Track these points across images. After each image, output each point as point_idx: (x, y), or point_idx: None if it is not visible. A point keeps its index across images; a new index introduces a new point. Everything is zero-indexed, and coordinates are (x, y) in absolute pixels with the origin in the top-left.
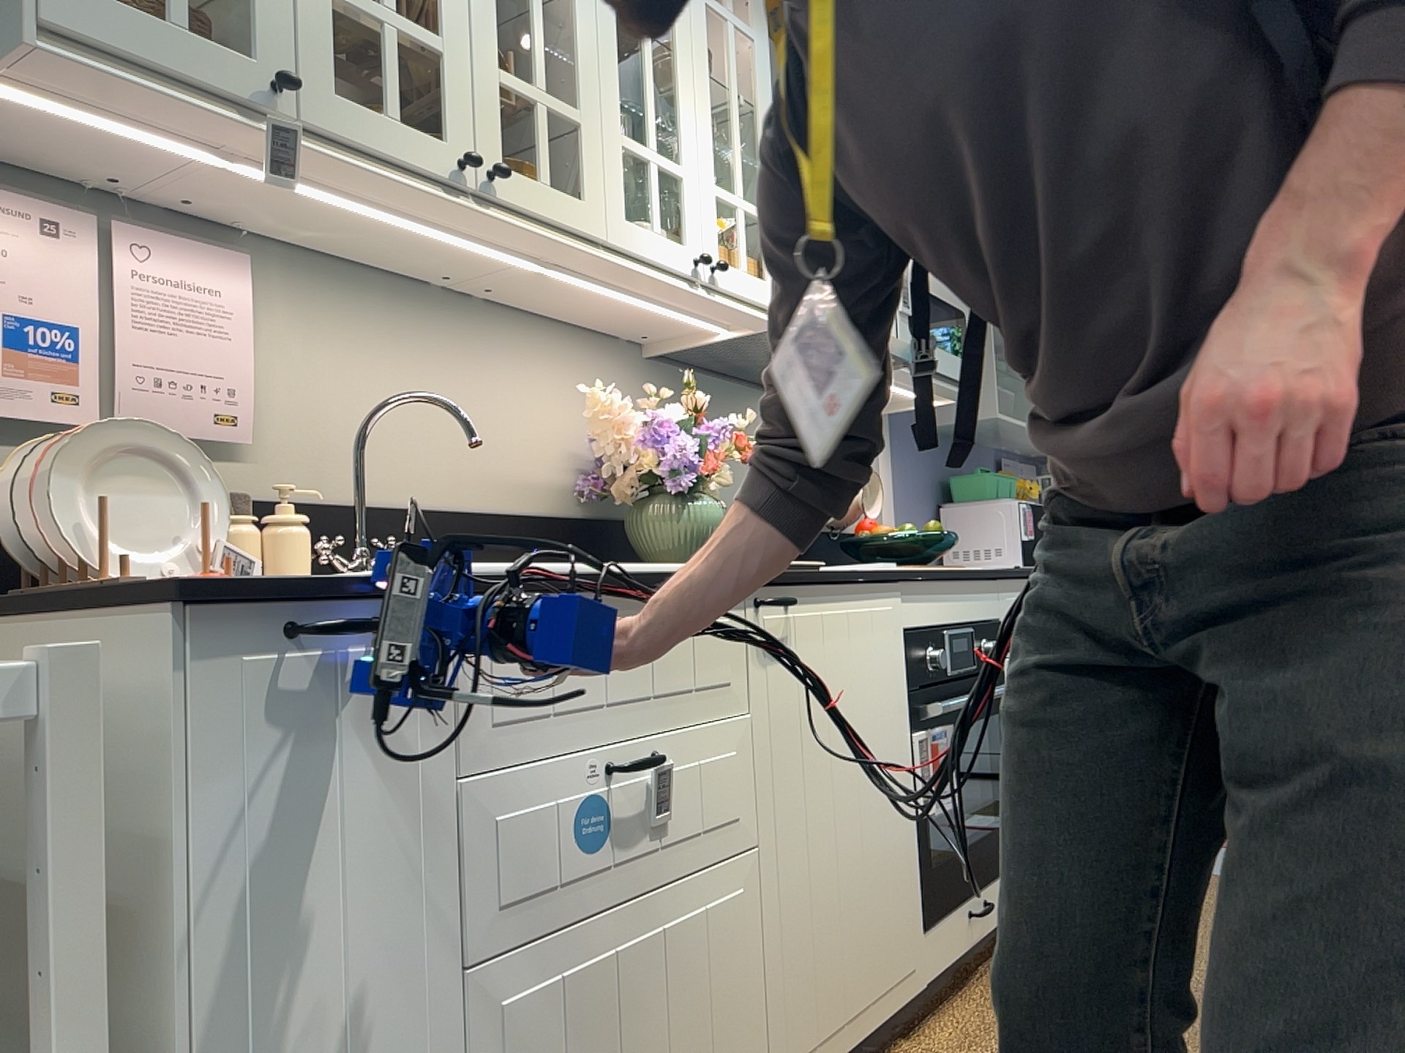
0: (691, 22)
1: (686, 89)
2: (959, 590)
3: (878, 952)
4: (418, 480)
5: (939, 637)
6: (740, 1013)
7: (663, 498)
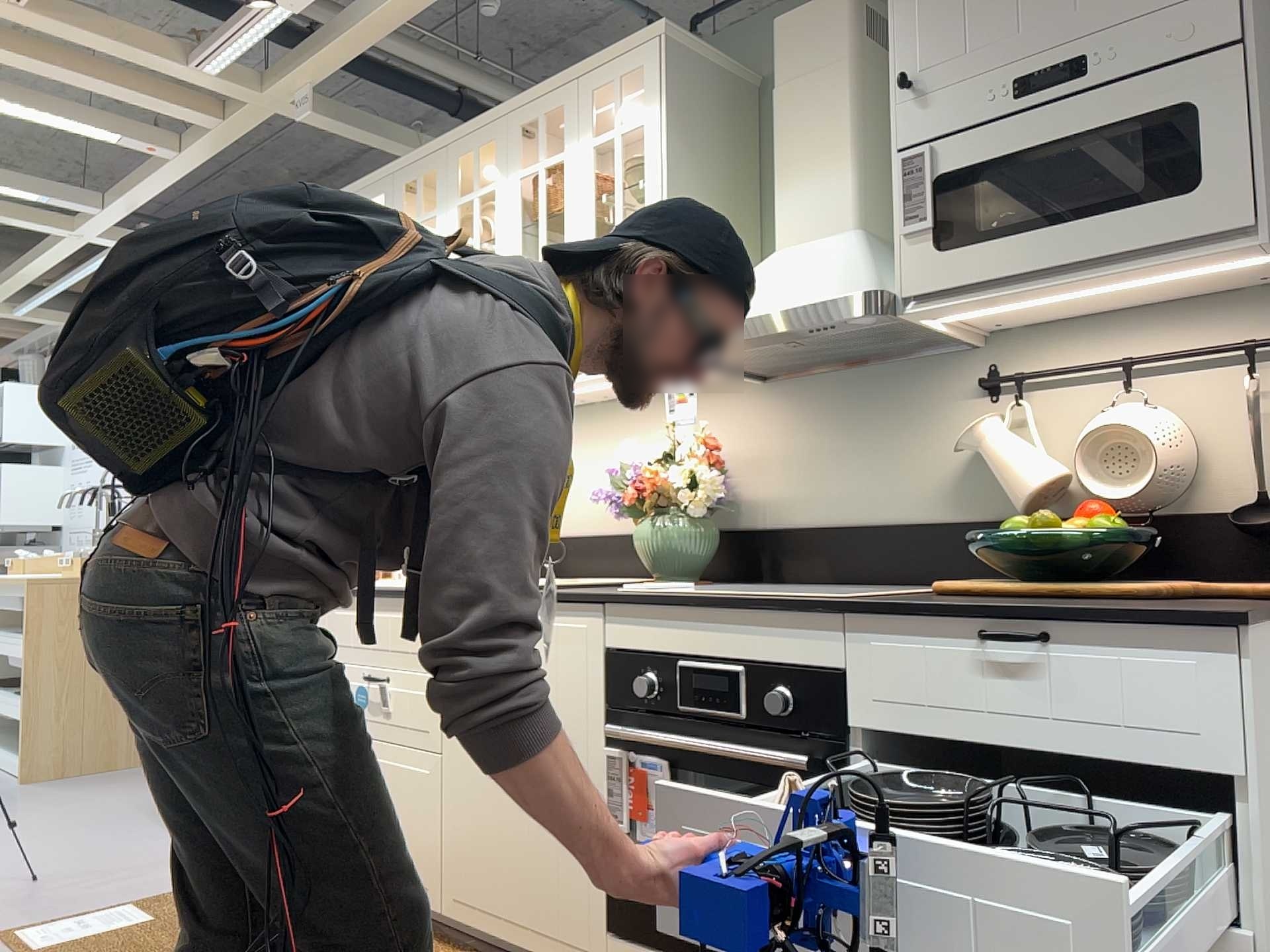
0: (577, 177)
1: (569, 234)
2: (718, 619)
3: (540, 899)
4: (584, 519)
5: (664, 666)
6: (423, 838)
7: (641, 522)
